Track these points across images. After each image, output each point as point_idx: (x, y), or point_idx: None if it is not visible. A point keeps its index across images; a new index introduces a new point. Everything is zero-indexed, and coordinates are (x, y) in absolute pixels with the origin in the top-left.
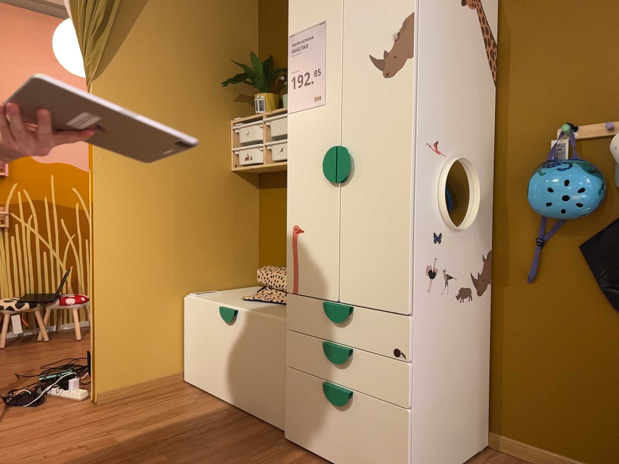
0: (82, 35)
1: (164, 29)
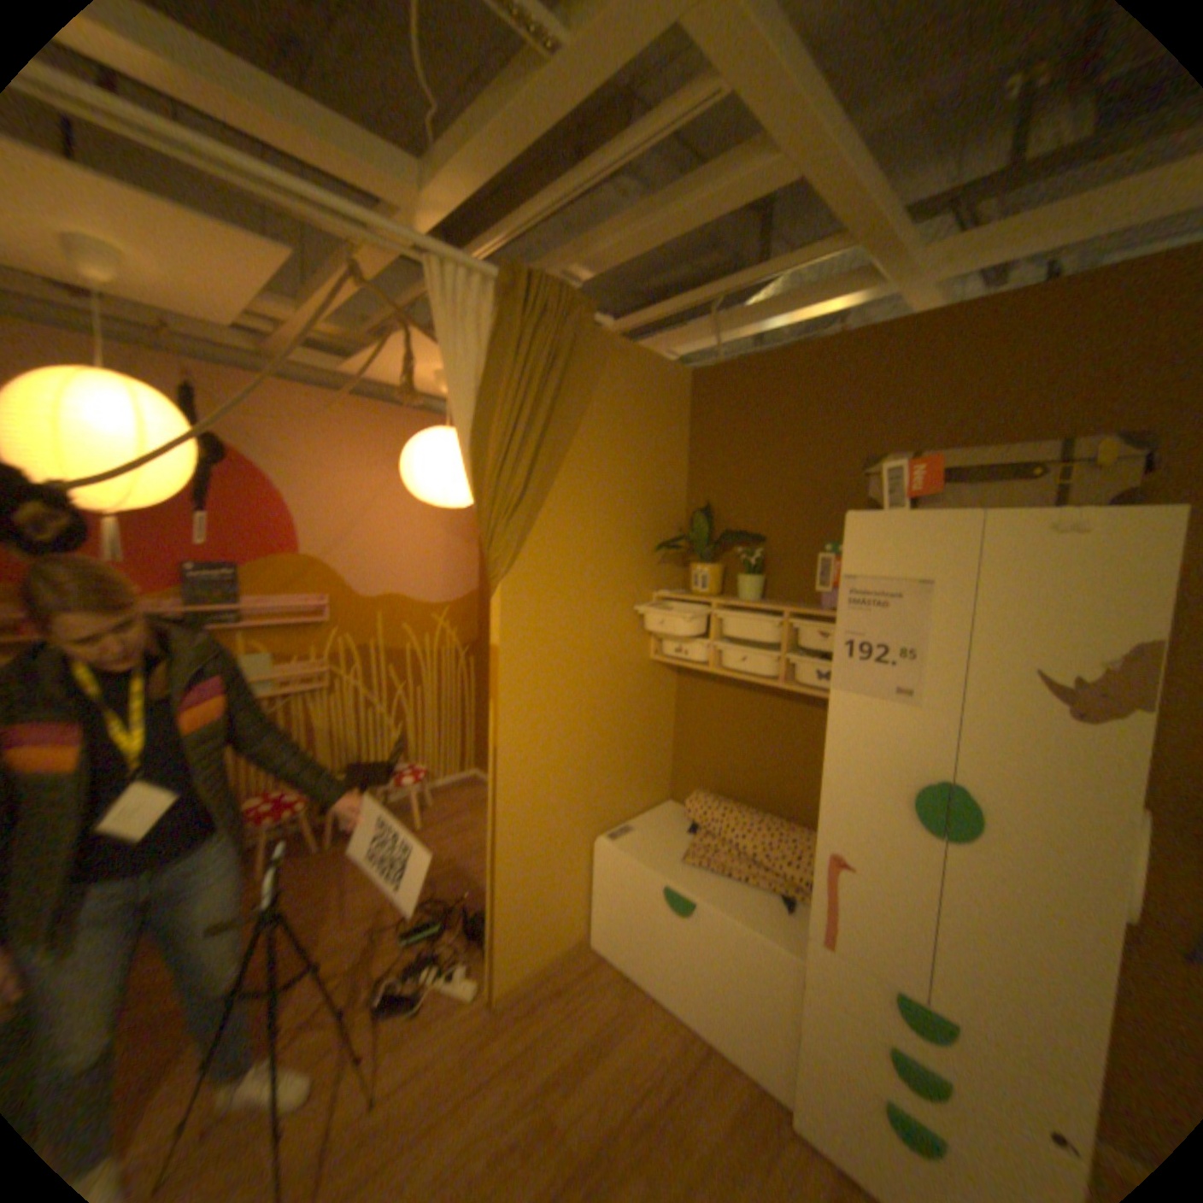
0: (482, 508)
1: (585, 484)
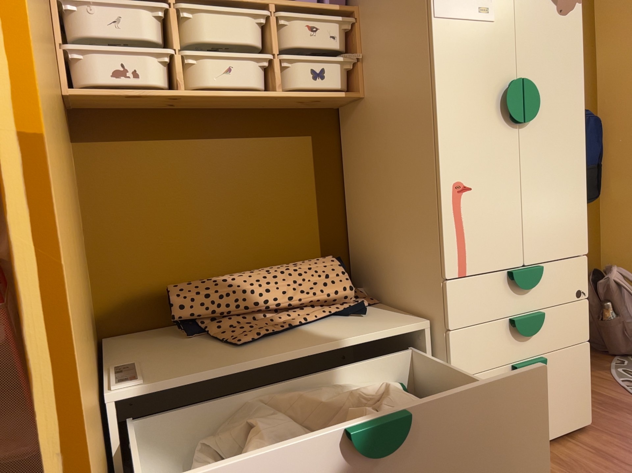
0: None
1: None
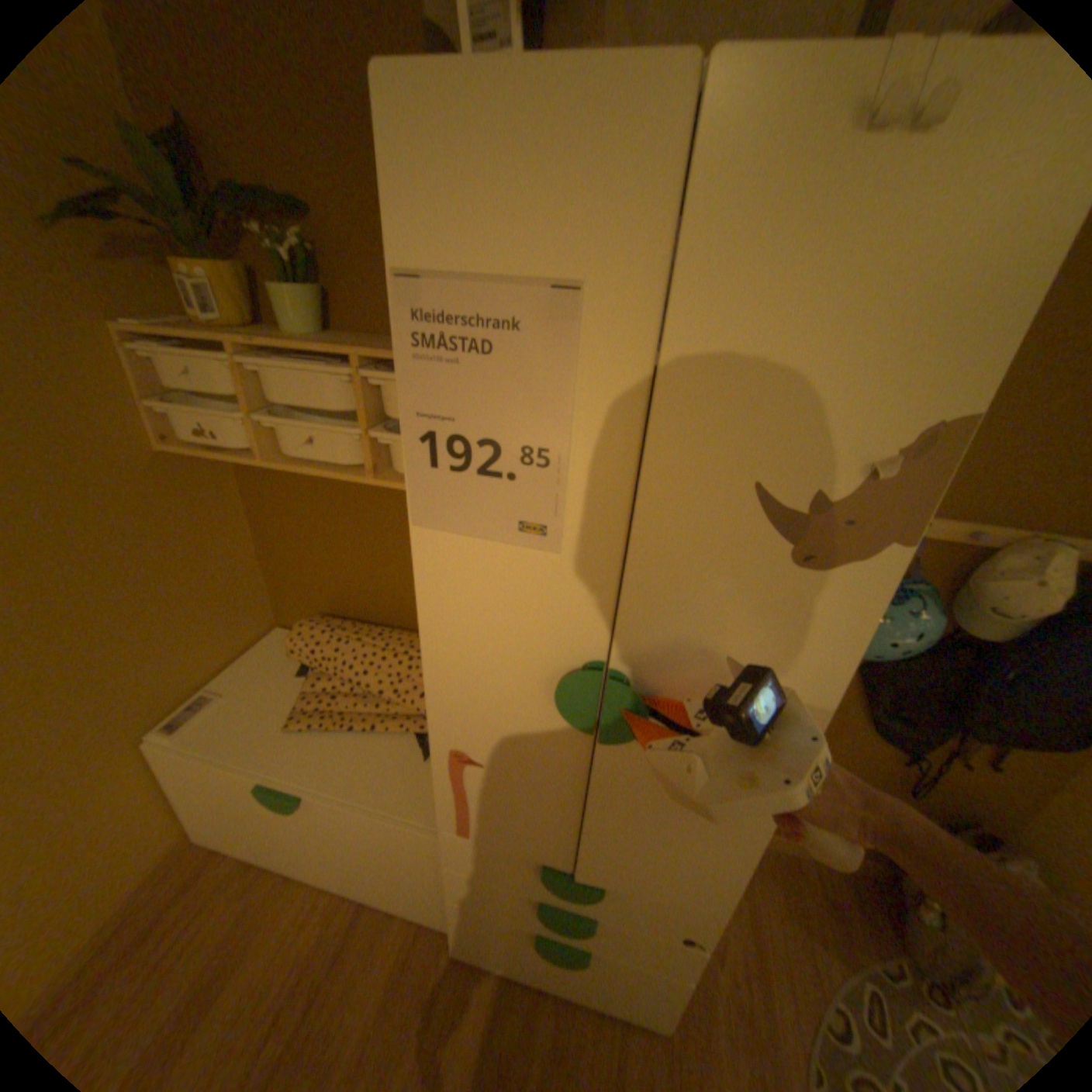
0: None
1: None
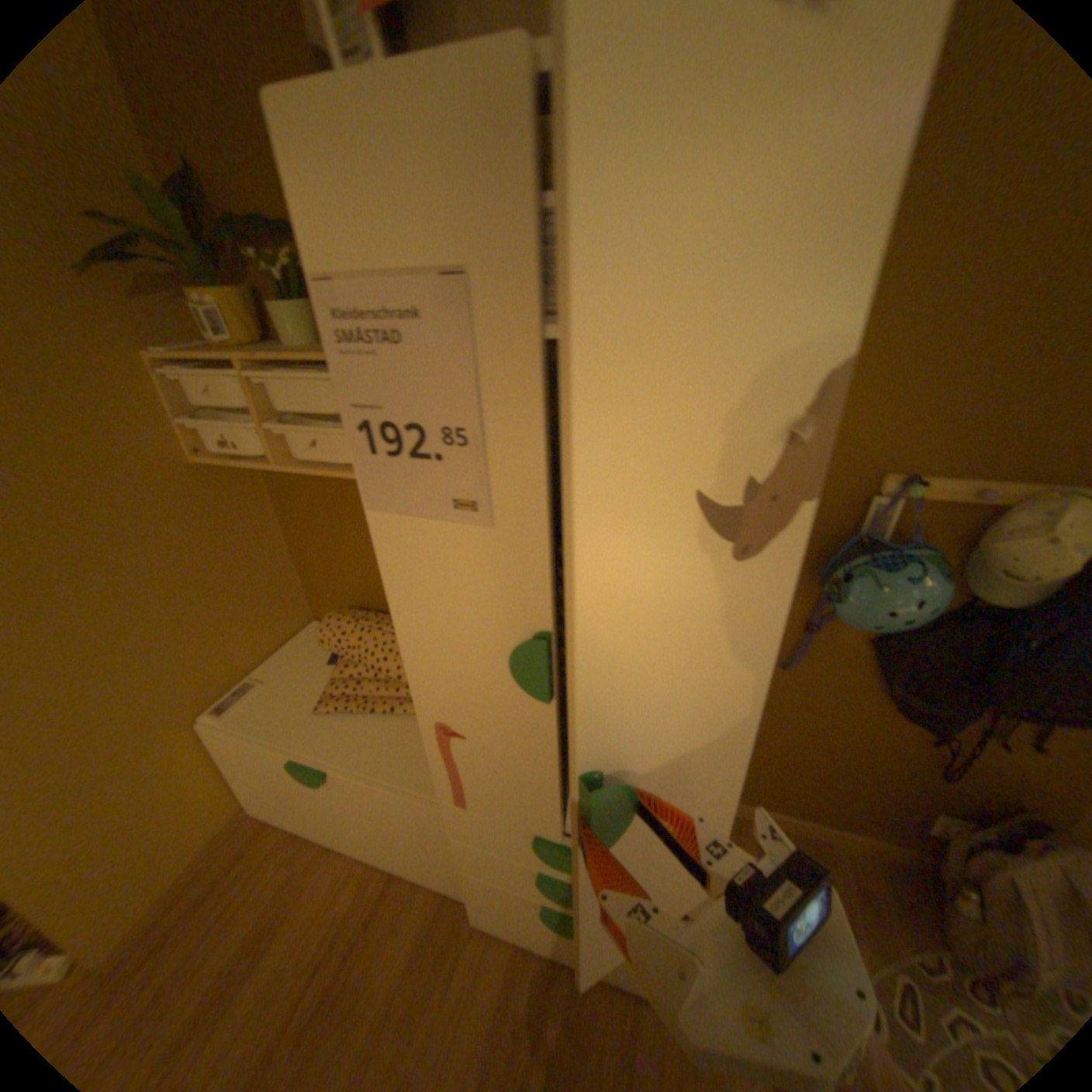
0: None
1: None
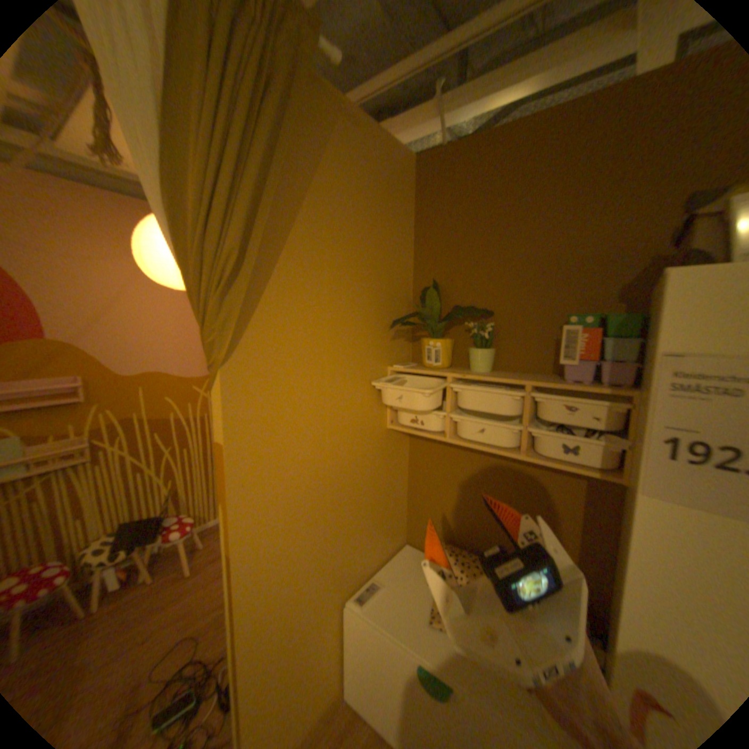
0: (191, 280)
1: (317, 258)
